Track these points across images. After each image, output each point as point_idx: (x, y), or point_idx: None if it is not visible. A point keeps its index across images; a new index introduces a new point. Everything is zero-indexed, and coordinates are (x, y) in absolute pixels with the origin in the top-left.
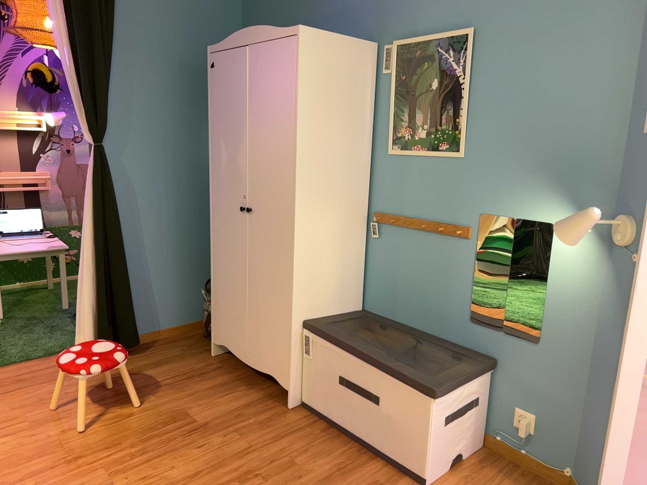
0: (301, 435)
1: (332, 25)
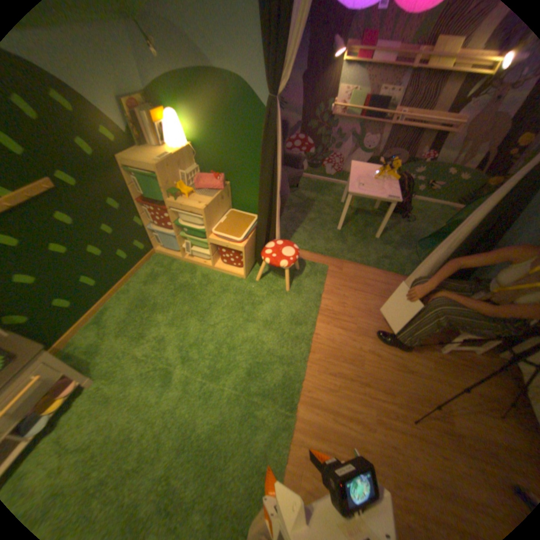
0: None
1: None
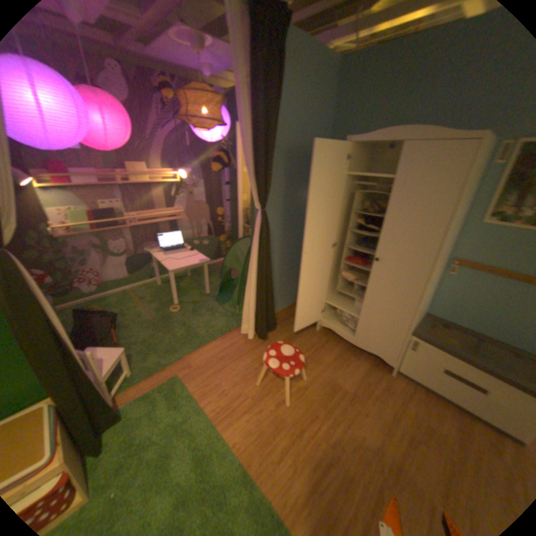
0: (417, 401)
1: (442, 118)
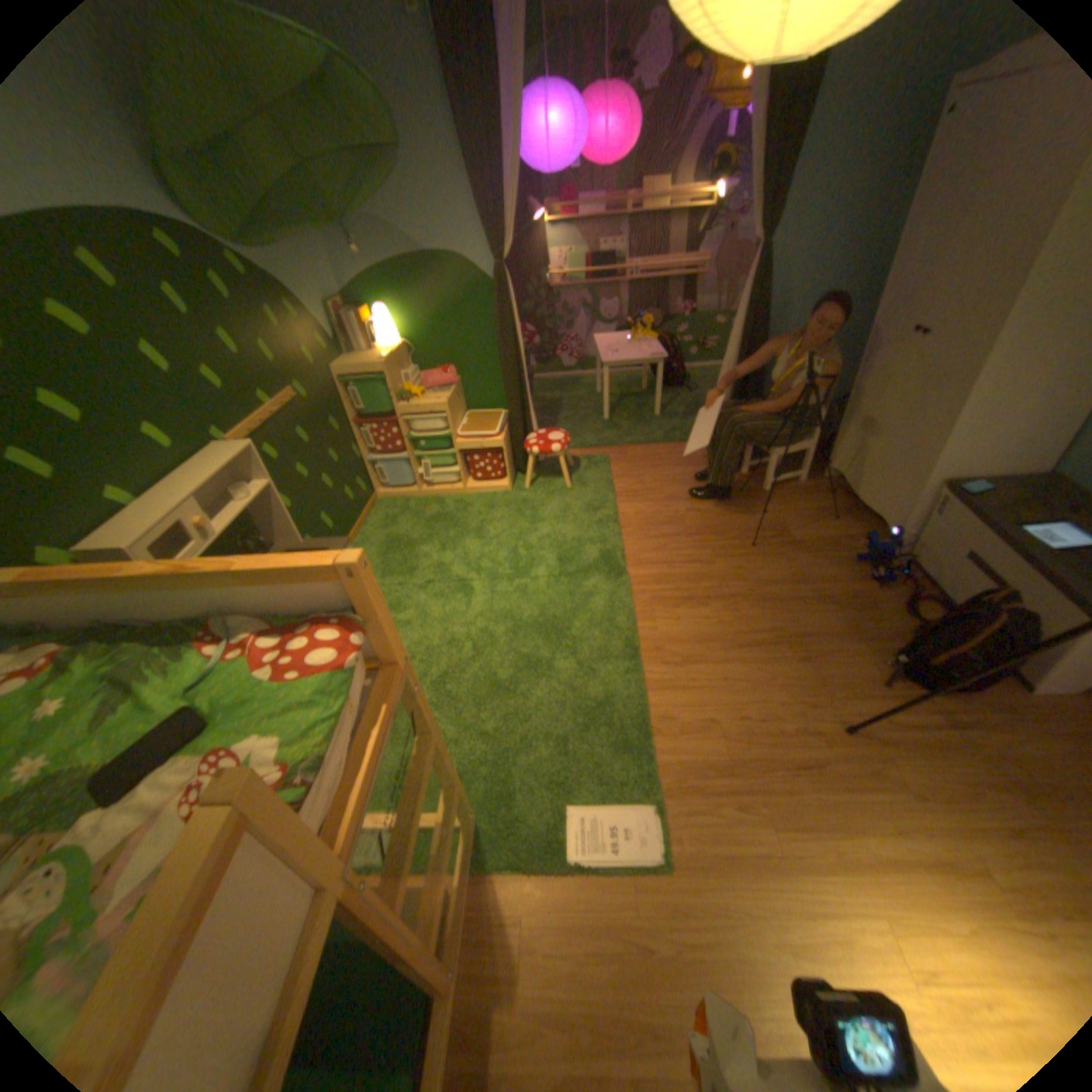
0: (894, 586)
1: None
